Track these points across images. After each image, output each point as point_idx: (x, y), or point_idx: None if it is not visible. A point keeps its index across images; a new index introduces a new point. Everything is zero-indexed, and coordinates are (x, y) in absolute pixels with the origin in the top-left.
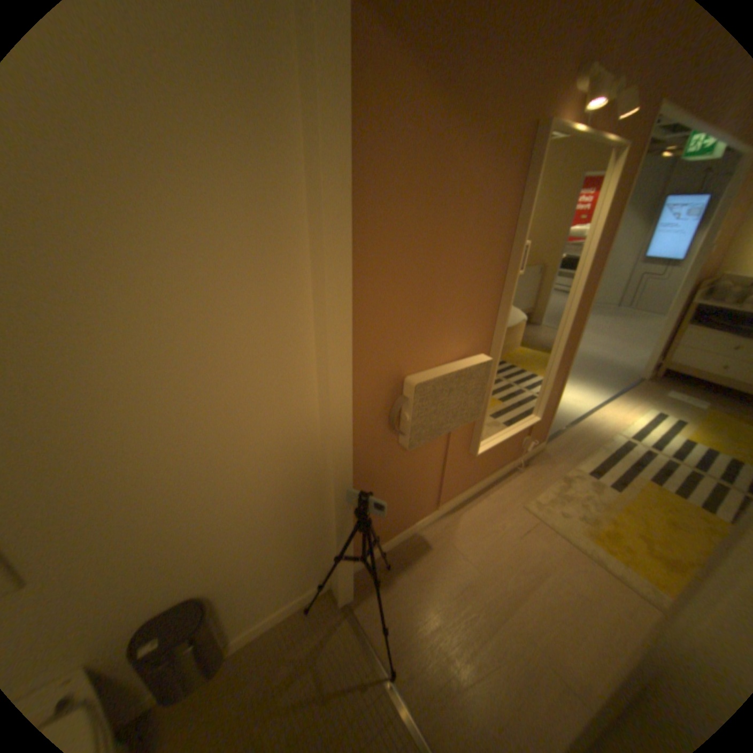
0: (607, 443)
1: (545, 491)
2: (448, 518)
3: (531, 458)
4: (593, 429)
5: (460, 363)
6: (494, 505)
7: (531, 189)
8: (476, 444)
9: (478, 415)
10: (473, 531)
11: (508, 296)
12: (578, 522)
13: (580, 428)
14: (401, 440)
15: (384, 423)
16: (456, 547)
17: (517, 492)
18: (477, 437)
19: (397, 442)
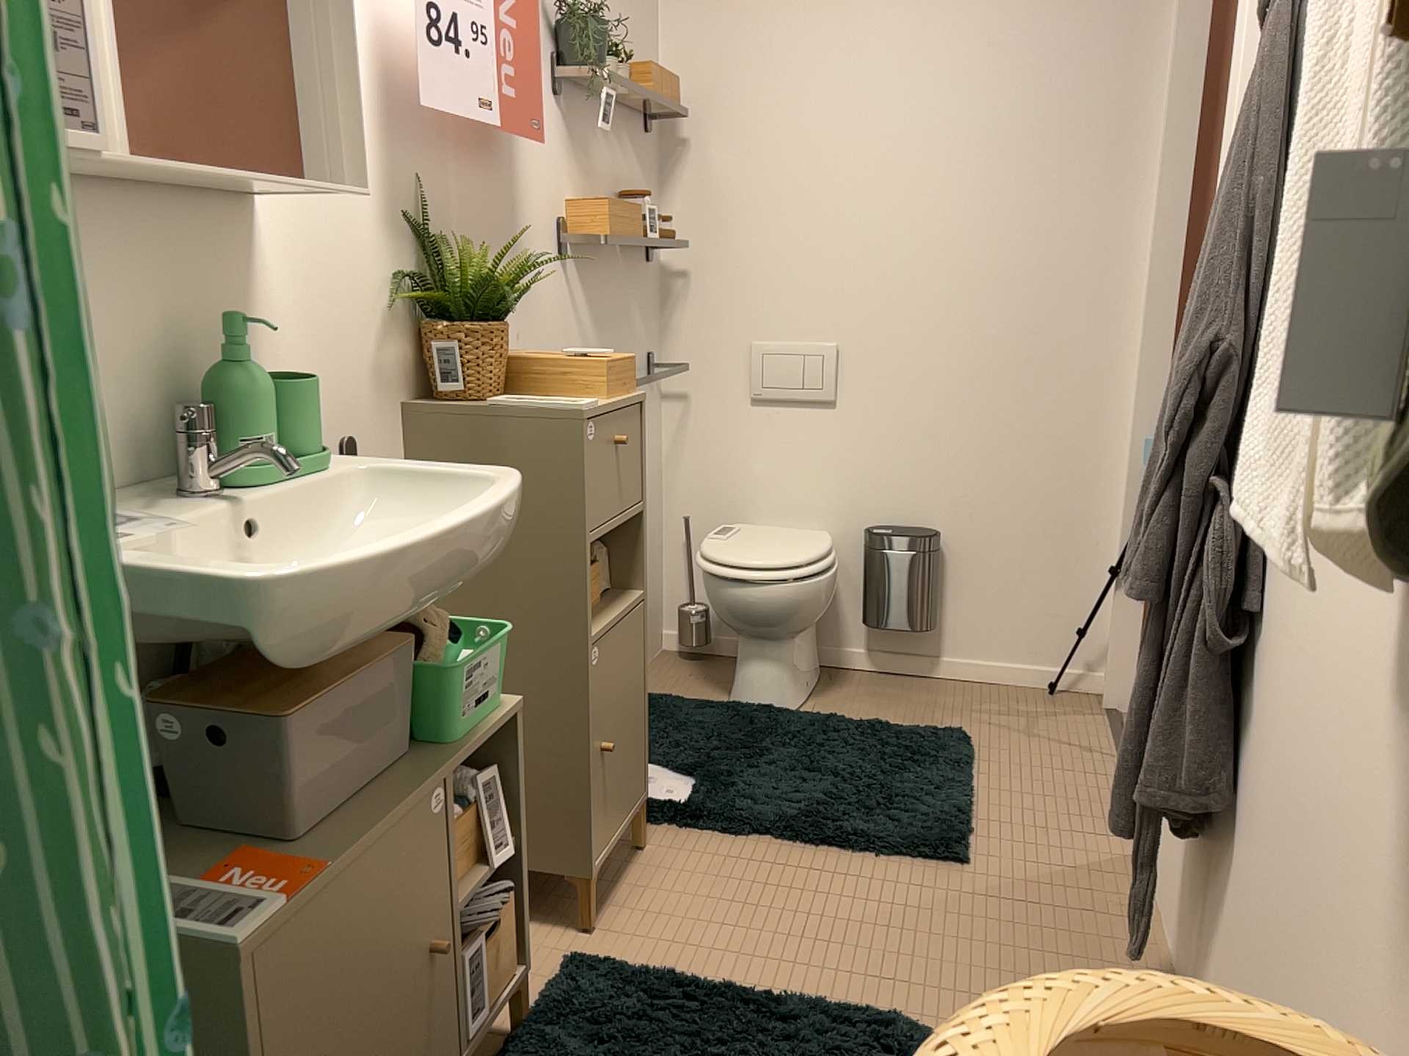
0: None
1: None
2: None
3: None
4: None
5: None
6: None
7: None
8: None
9: None
10: None
11: None
12: None
13: None
14: None
15: None
16: None
17: None
18: None
19: None
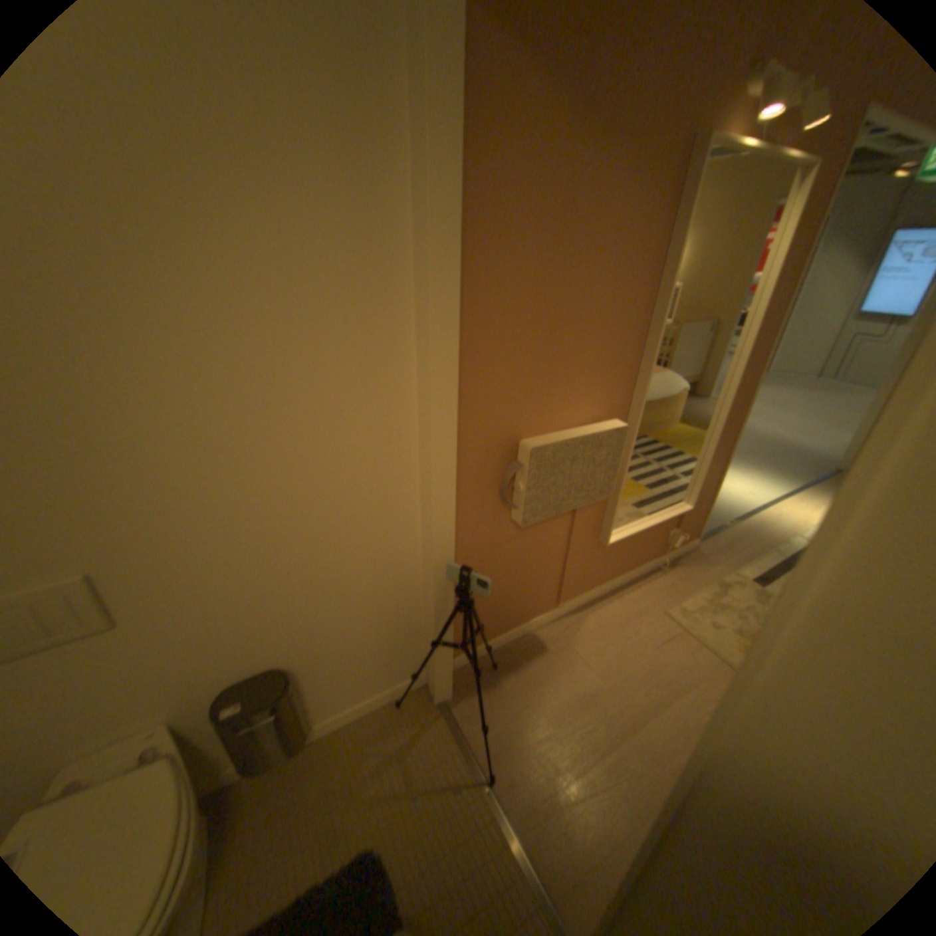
0: (782, 545)
1: (693, 597)
2: (570, 619)
3: (680, 557)
4: (765, 528)
5: (588, 428)
6: (627, 608)
7: (683, 220)
8: (607, 531)
9: (610, 495)
10: (599, 635)
11: (651, 351)
12: (732, 635)
13: (747, 526)
14: (513, 515)
15: (495, 494)
16: (576, 651)
17: (658, 595)
18: (609, 522)
19: (509, 518)
